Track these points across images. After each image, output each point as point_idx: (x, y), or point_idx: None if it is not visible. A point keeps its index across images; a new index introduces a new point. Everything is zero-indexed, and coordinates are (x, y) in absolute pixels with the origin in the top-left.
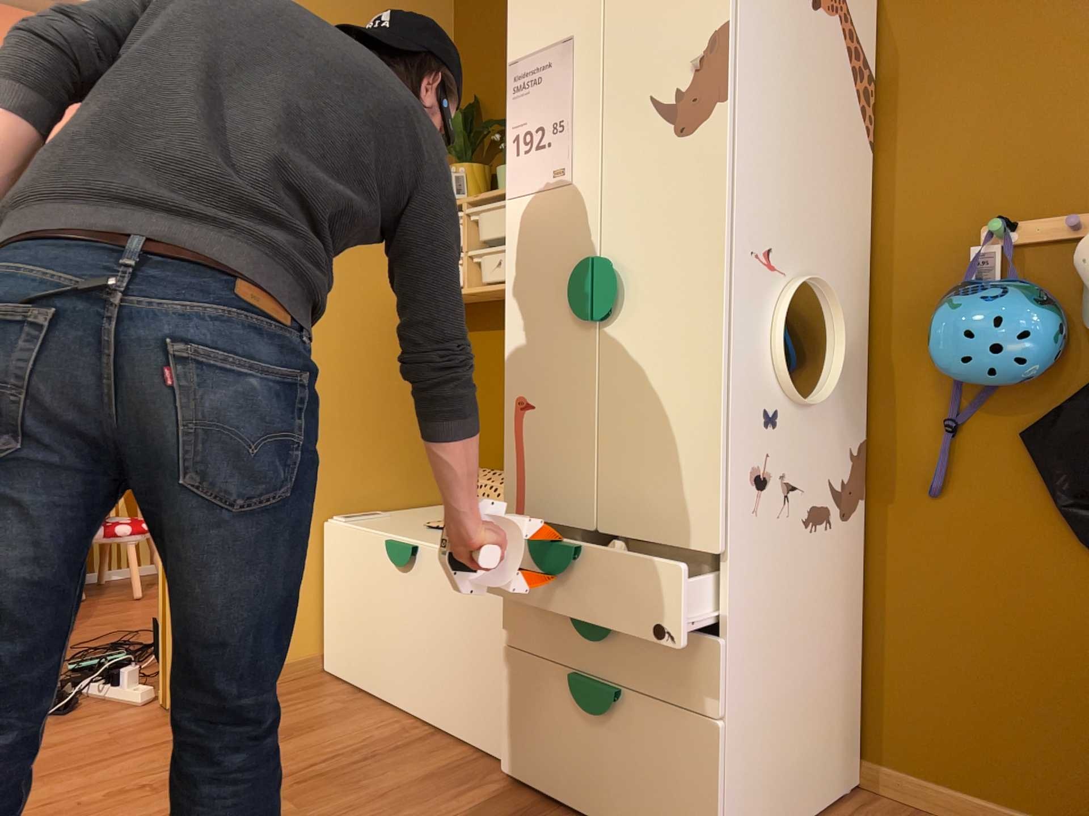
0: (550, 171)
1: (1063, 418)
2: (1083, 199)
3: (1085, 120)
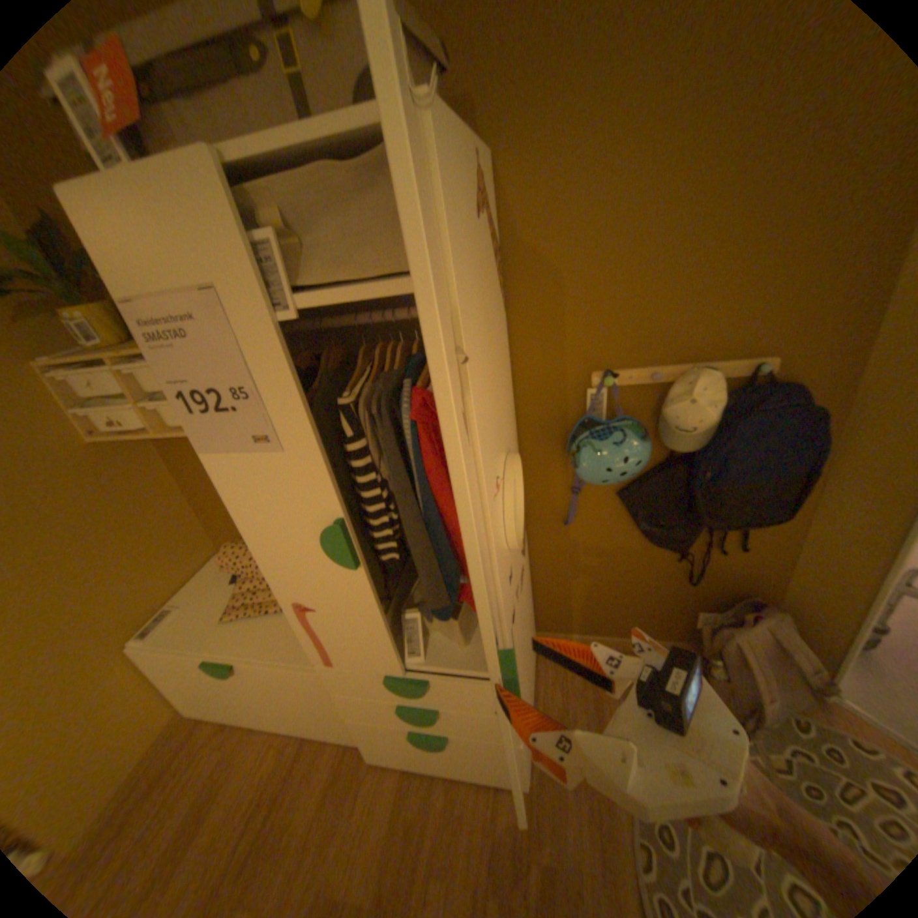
0: (248, 436)
1: (645, 490)
2: (660, 355)
3: (665, 297)
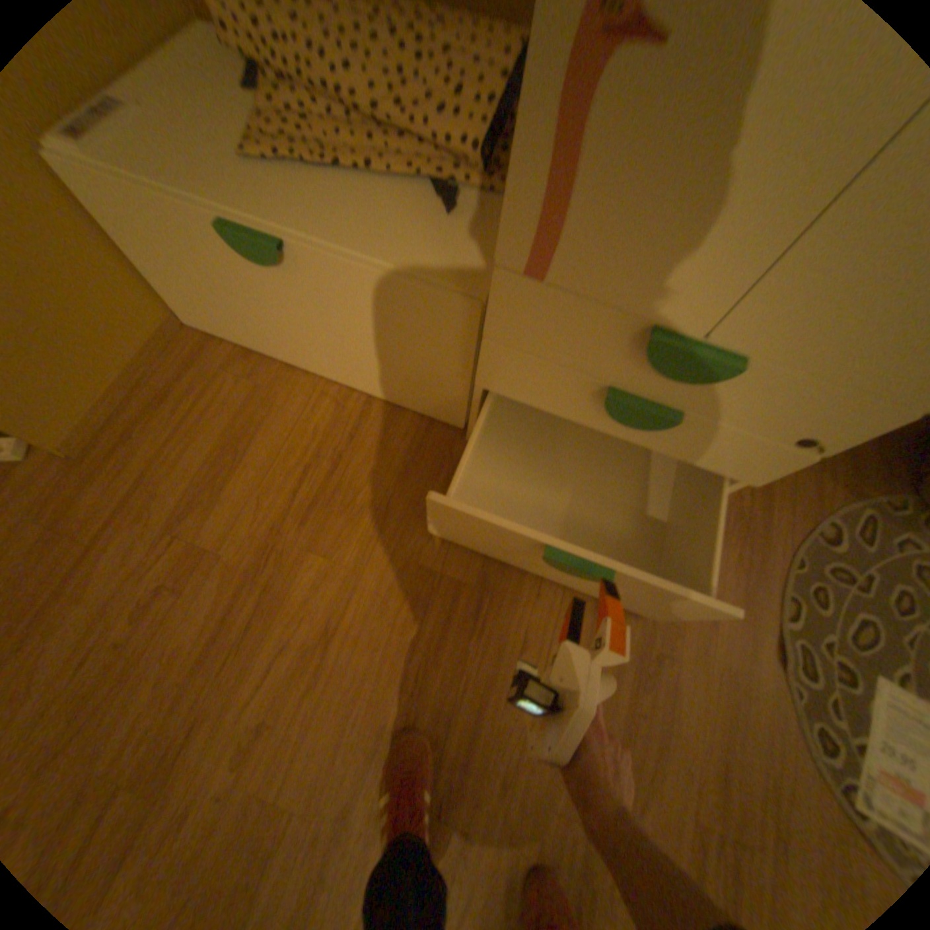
0: None
1: None
2: None
3: None
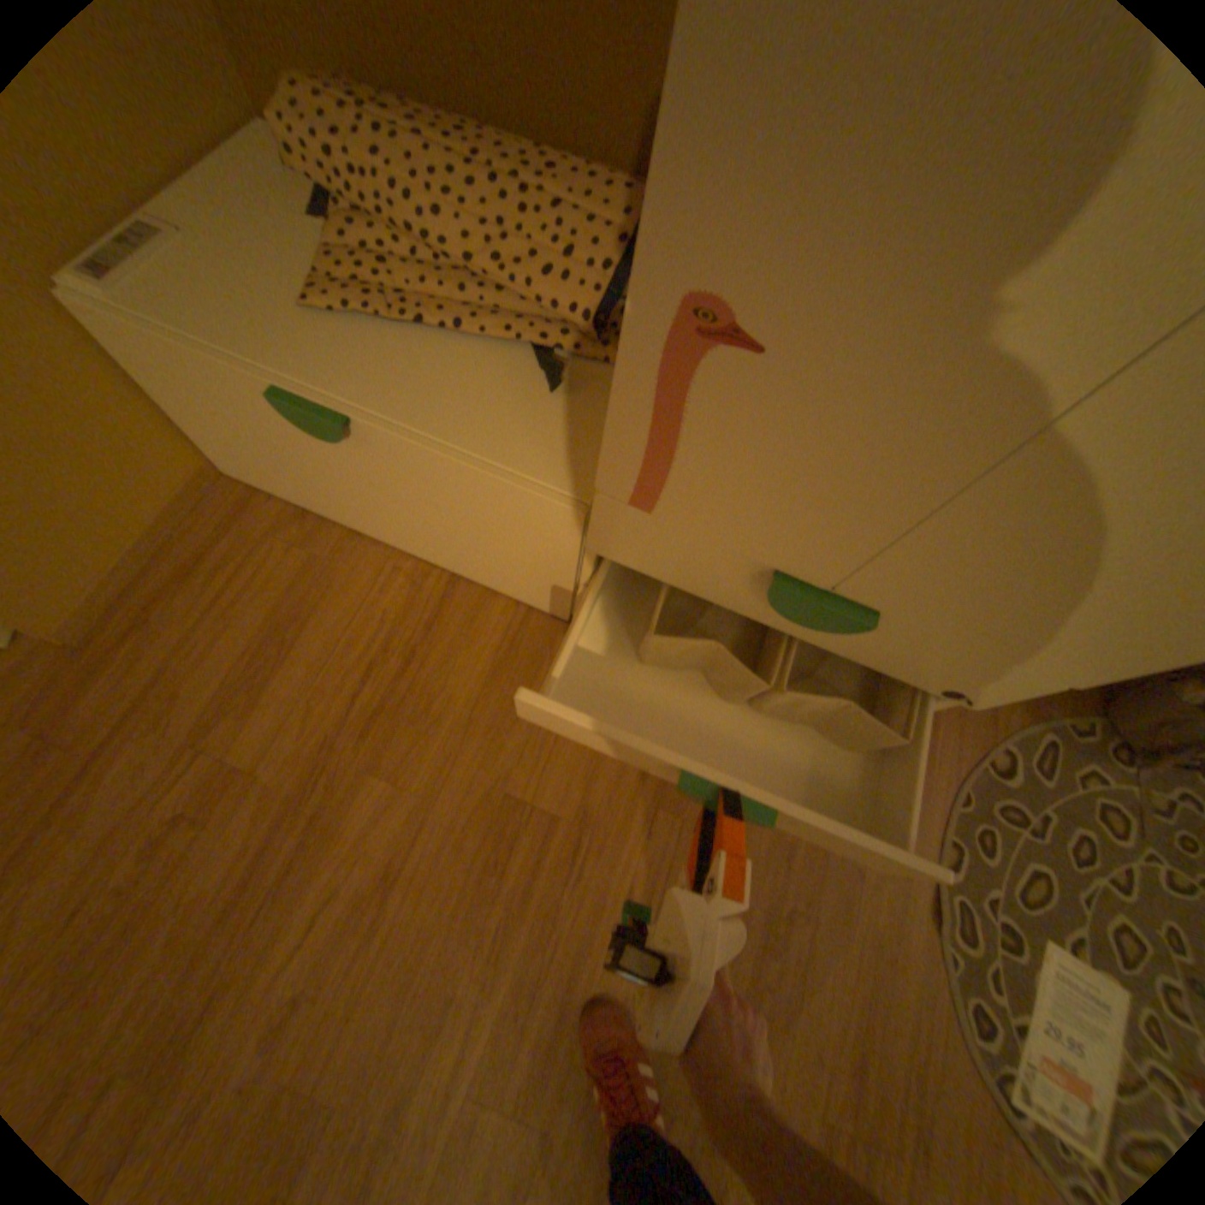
0: None
1: None
2: None
3: None
